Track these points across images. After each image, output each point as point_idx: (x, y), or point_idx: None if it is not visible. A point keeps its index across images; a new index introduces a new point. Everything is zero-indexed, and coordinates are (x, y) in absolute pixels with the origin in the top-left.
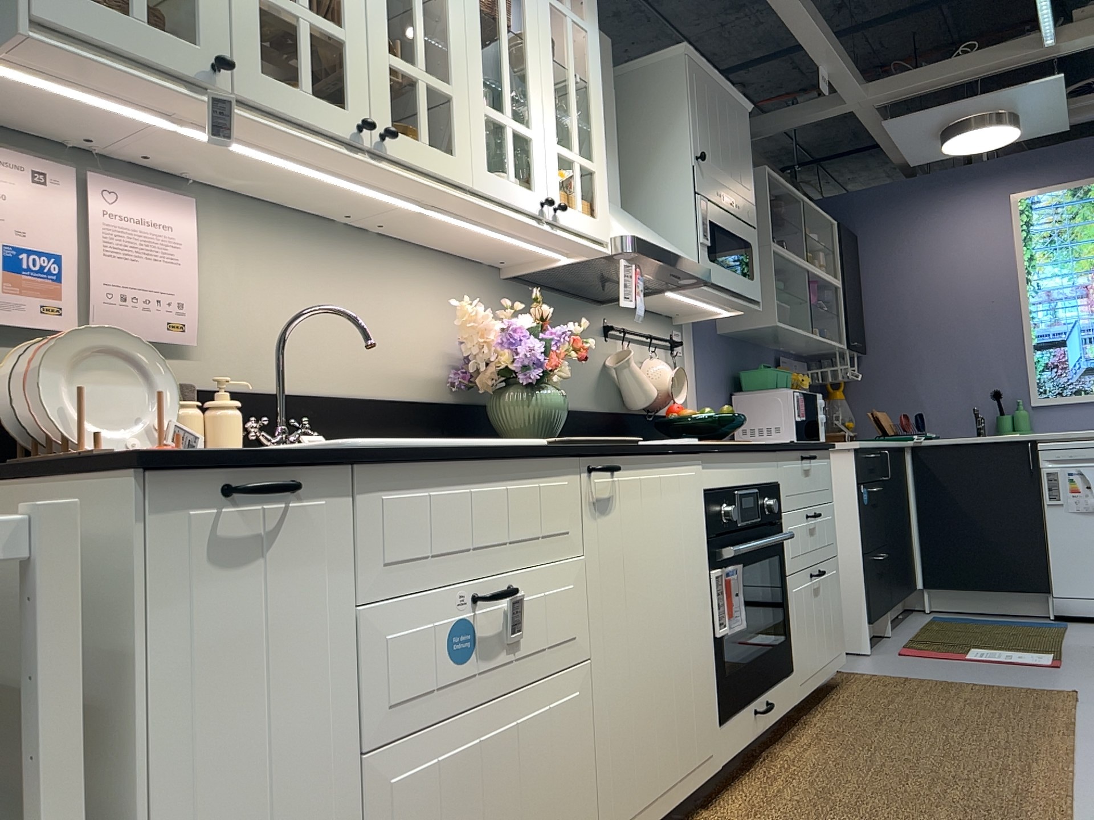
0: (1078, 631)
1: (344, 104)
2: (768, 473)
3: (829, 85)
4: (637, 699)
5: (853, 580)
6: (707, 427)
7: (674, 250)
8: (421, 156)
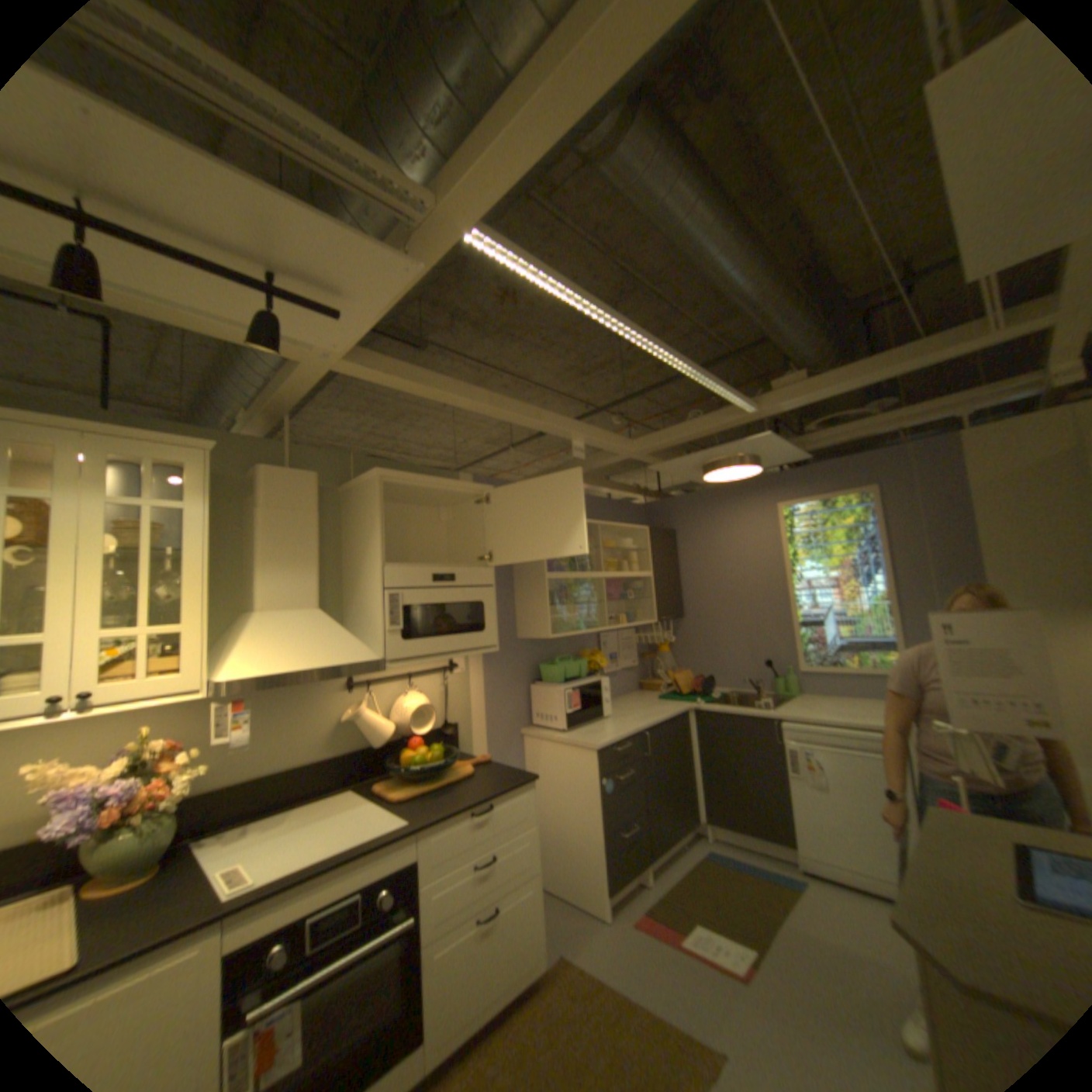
0: (808, 906)
1: None
2: (390, 864)
3: (584, 450)
4: None
5: (596, 858)
6: (414, 771)
7: (322, 658)
8: None
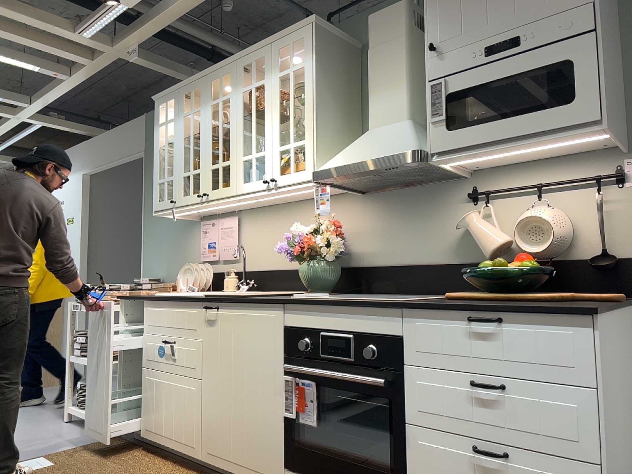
0: None
1: (199, 191)
2: (378, 326)
3: None
4: (222, 410)
5: None
6: (486, 279)
7: (373, 154)
8: (218, 193)
